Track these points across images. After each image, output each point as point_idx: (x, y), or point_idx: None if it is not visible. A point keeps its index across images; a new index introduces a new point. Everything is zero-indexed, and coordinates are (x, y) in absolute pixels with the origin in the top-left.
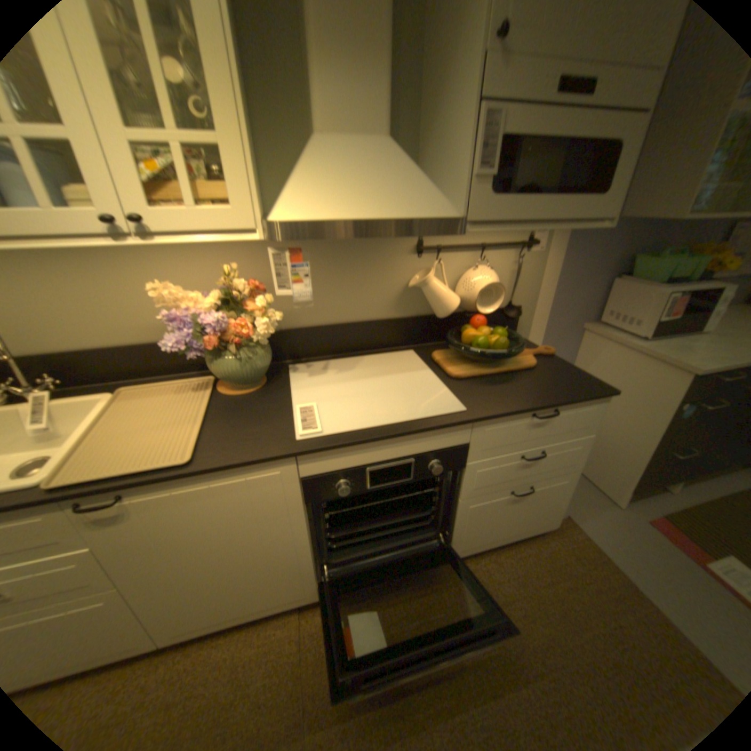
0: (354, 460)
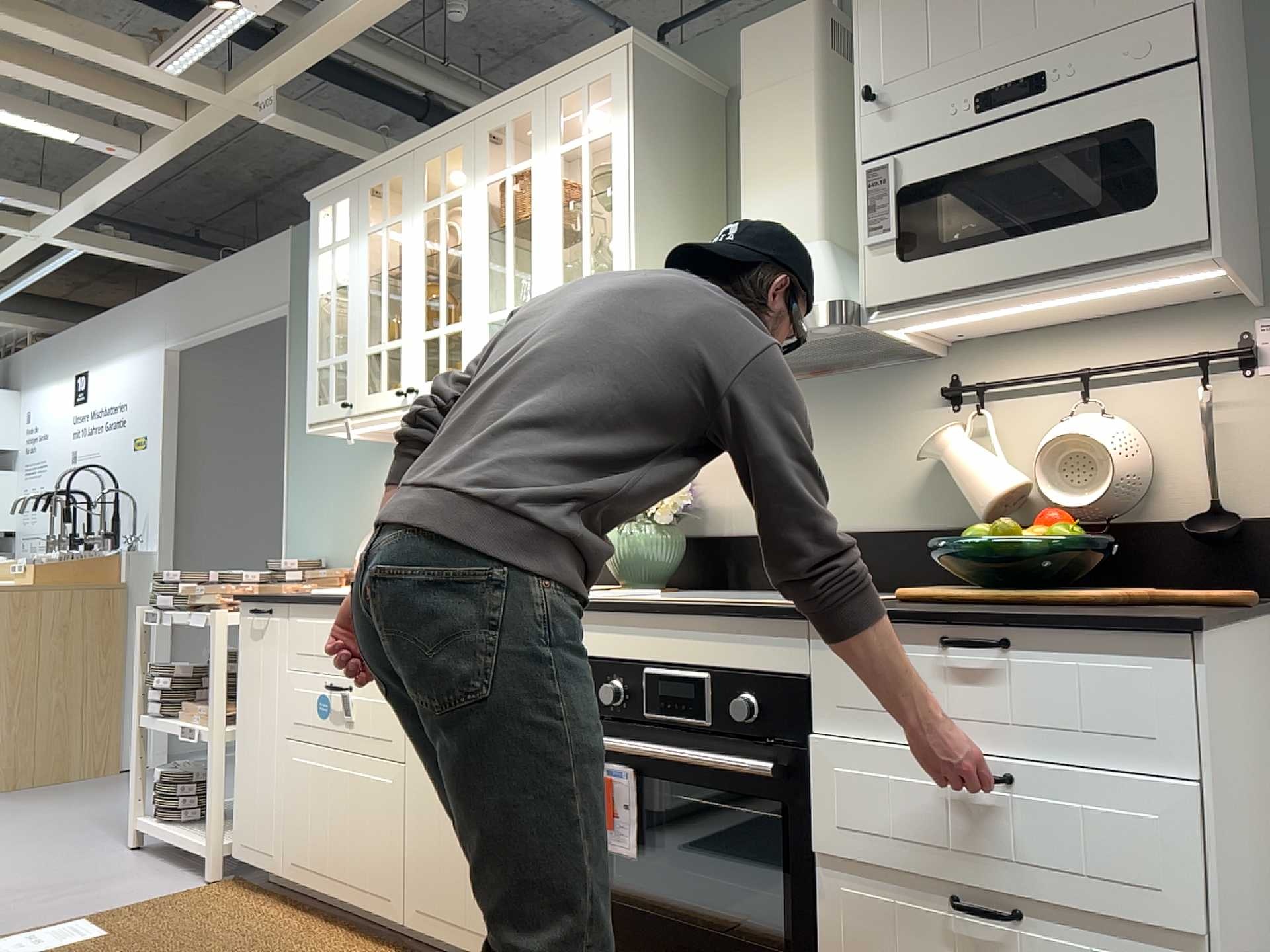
0: (630, 648)
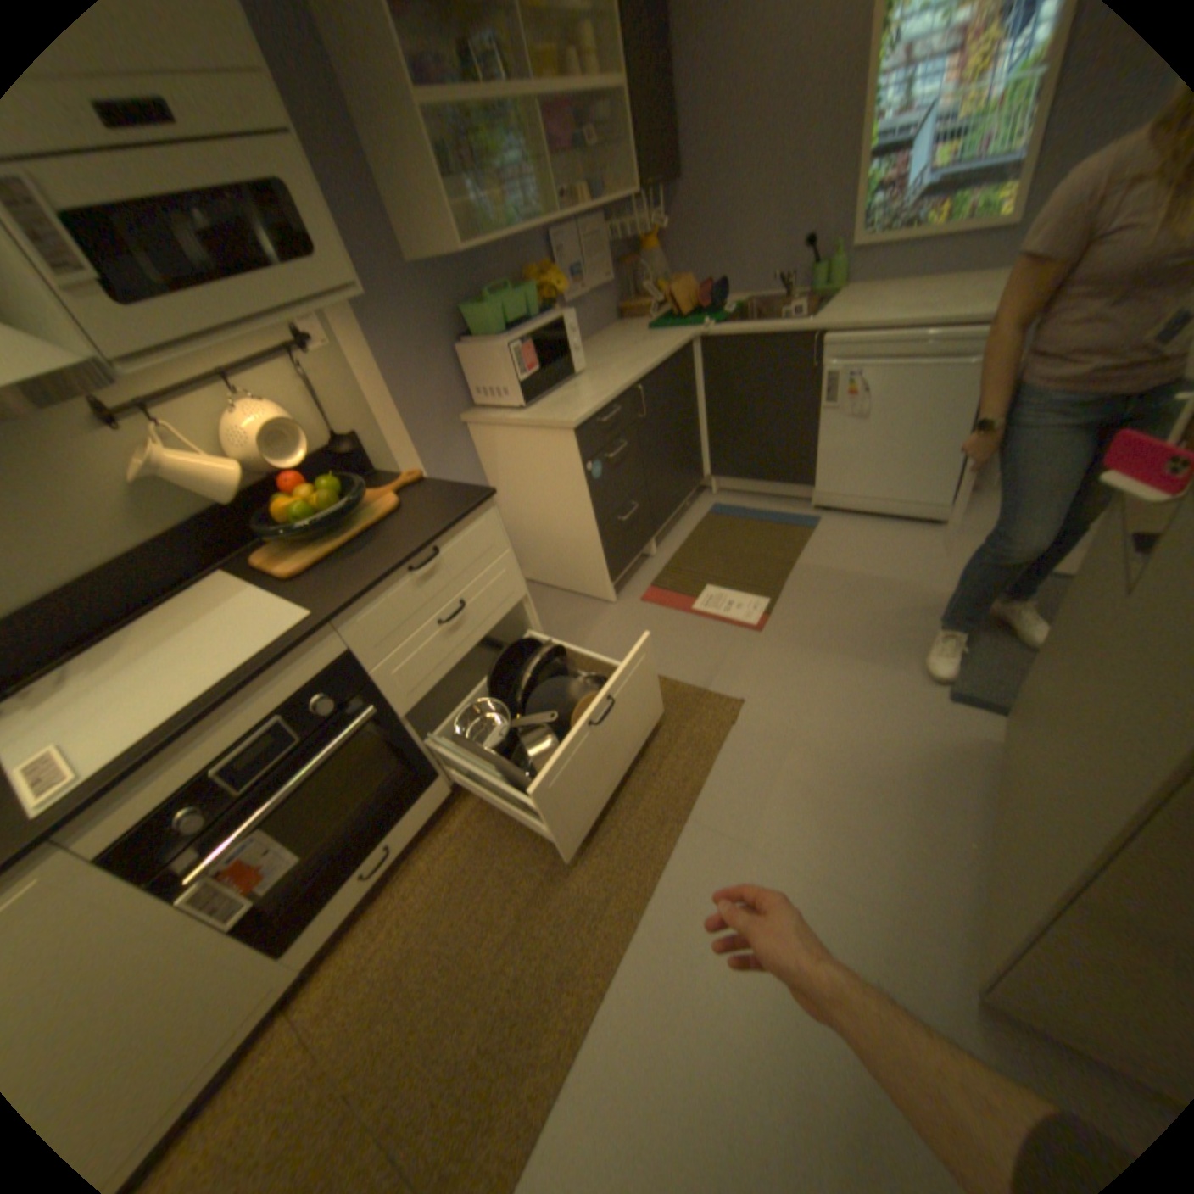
0: (176, 776)
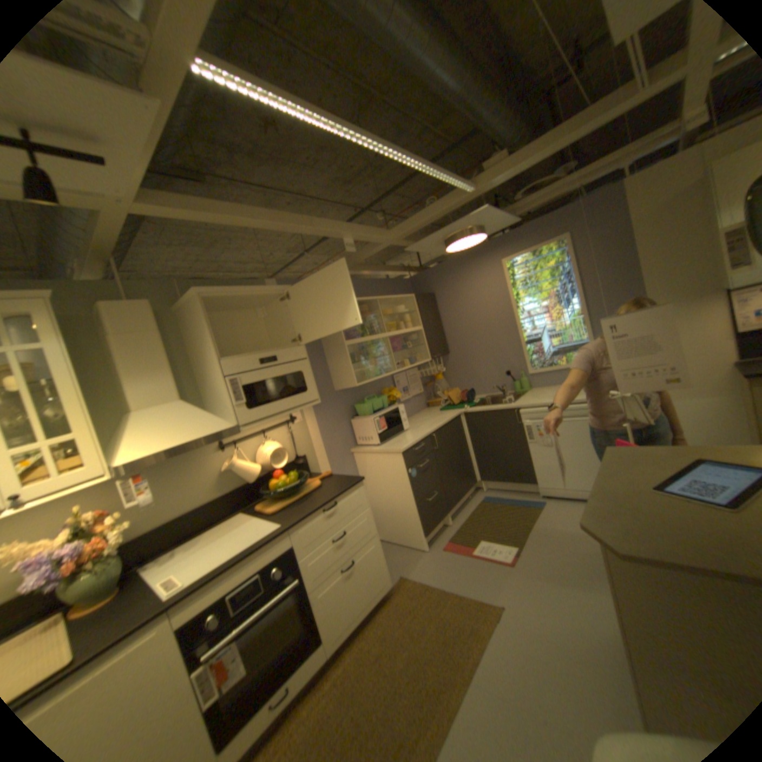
0: (214, 597)
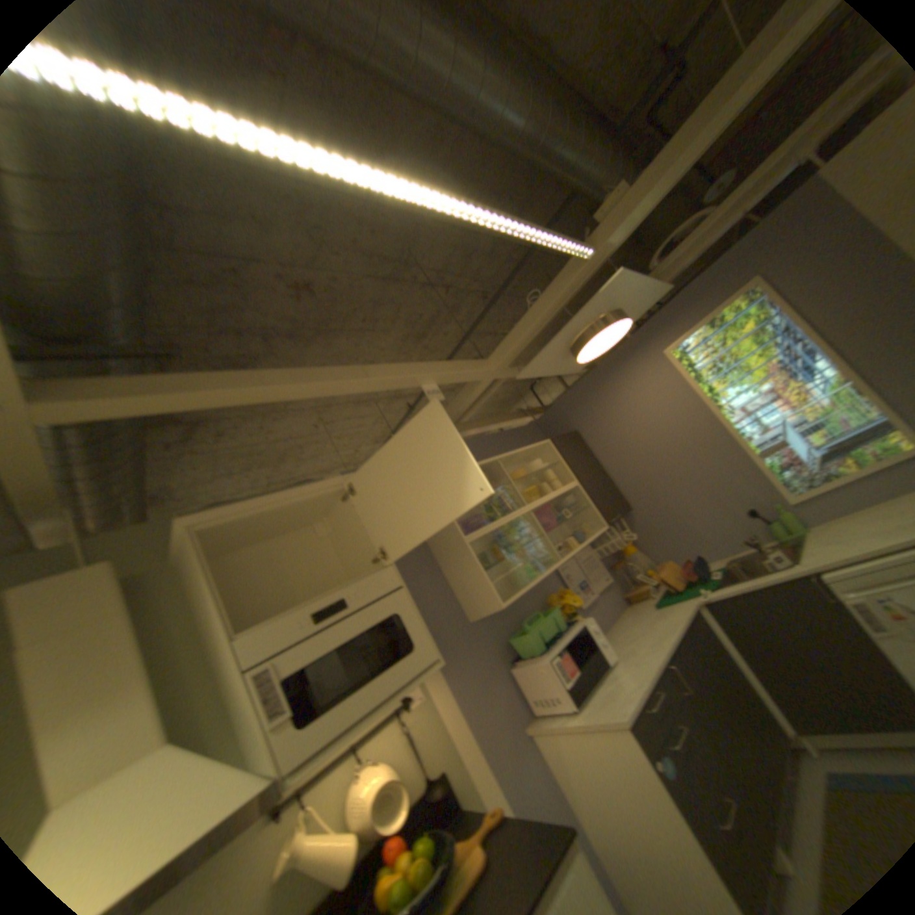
0: None
